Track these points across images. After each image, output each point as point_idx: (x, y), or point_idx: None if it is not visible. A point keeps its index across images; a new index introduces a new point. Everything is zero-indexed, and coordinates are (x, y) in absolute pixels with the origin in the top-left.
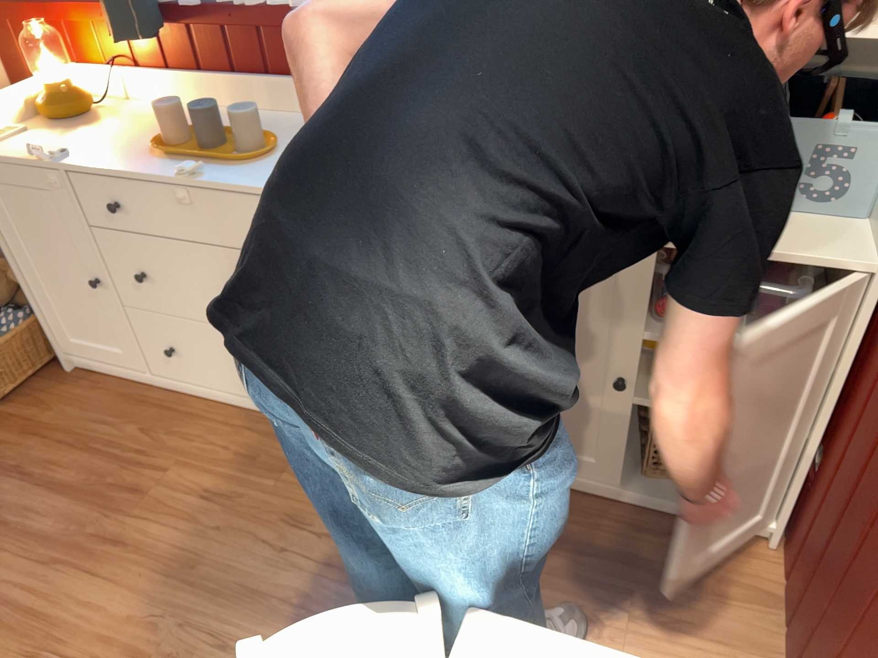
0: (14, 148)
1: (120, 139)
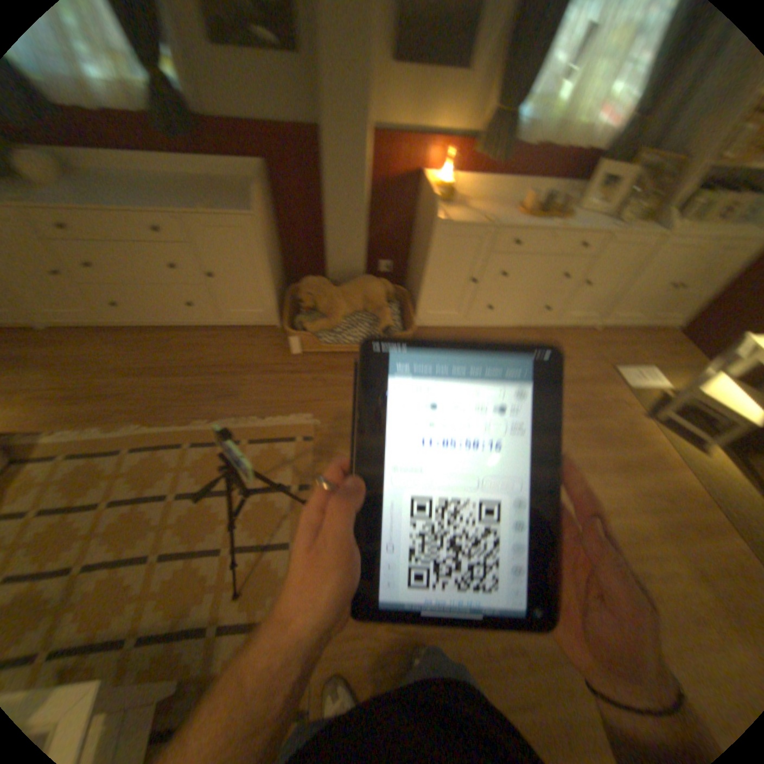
0: (462, 219)
1: (498, 212)
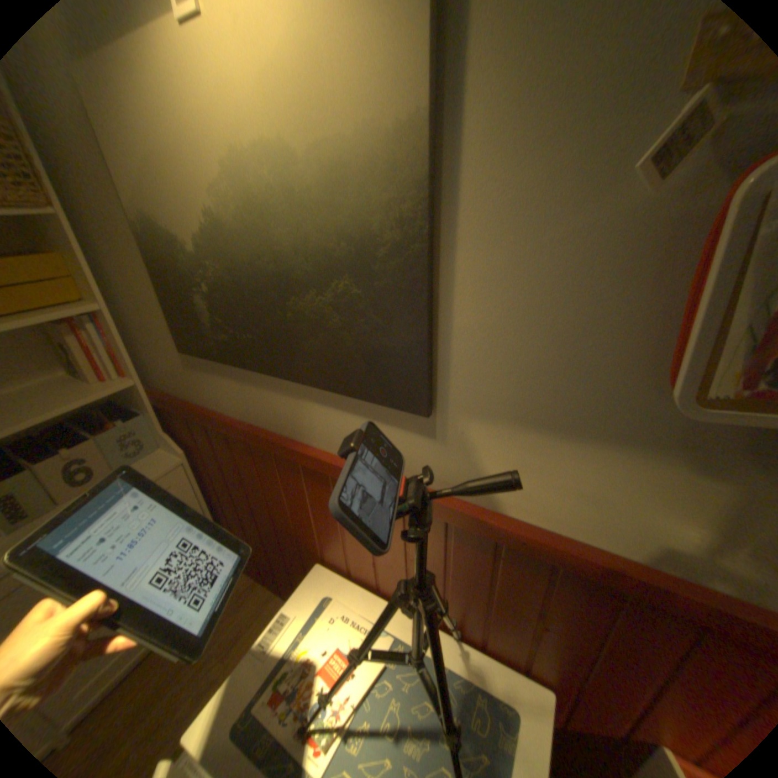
0: None
1: None
